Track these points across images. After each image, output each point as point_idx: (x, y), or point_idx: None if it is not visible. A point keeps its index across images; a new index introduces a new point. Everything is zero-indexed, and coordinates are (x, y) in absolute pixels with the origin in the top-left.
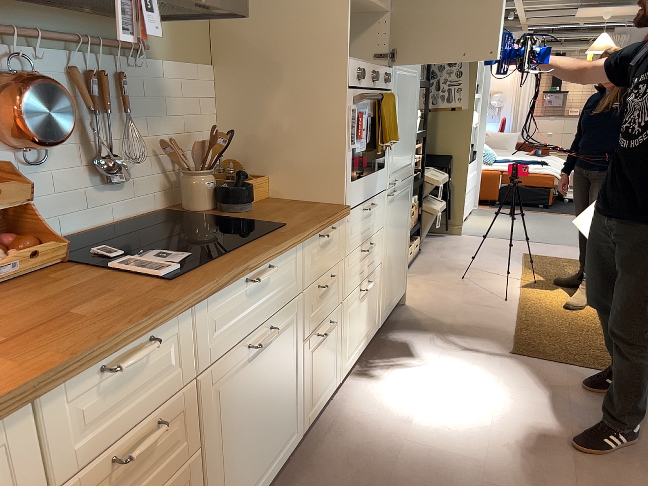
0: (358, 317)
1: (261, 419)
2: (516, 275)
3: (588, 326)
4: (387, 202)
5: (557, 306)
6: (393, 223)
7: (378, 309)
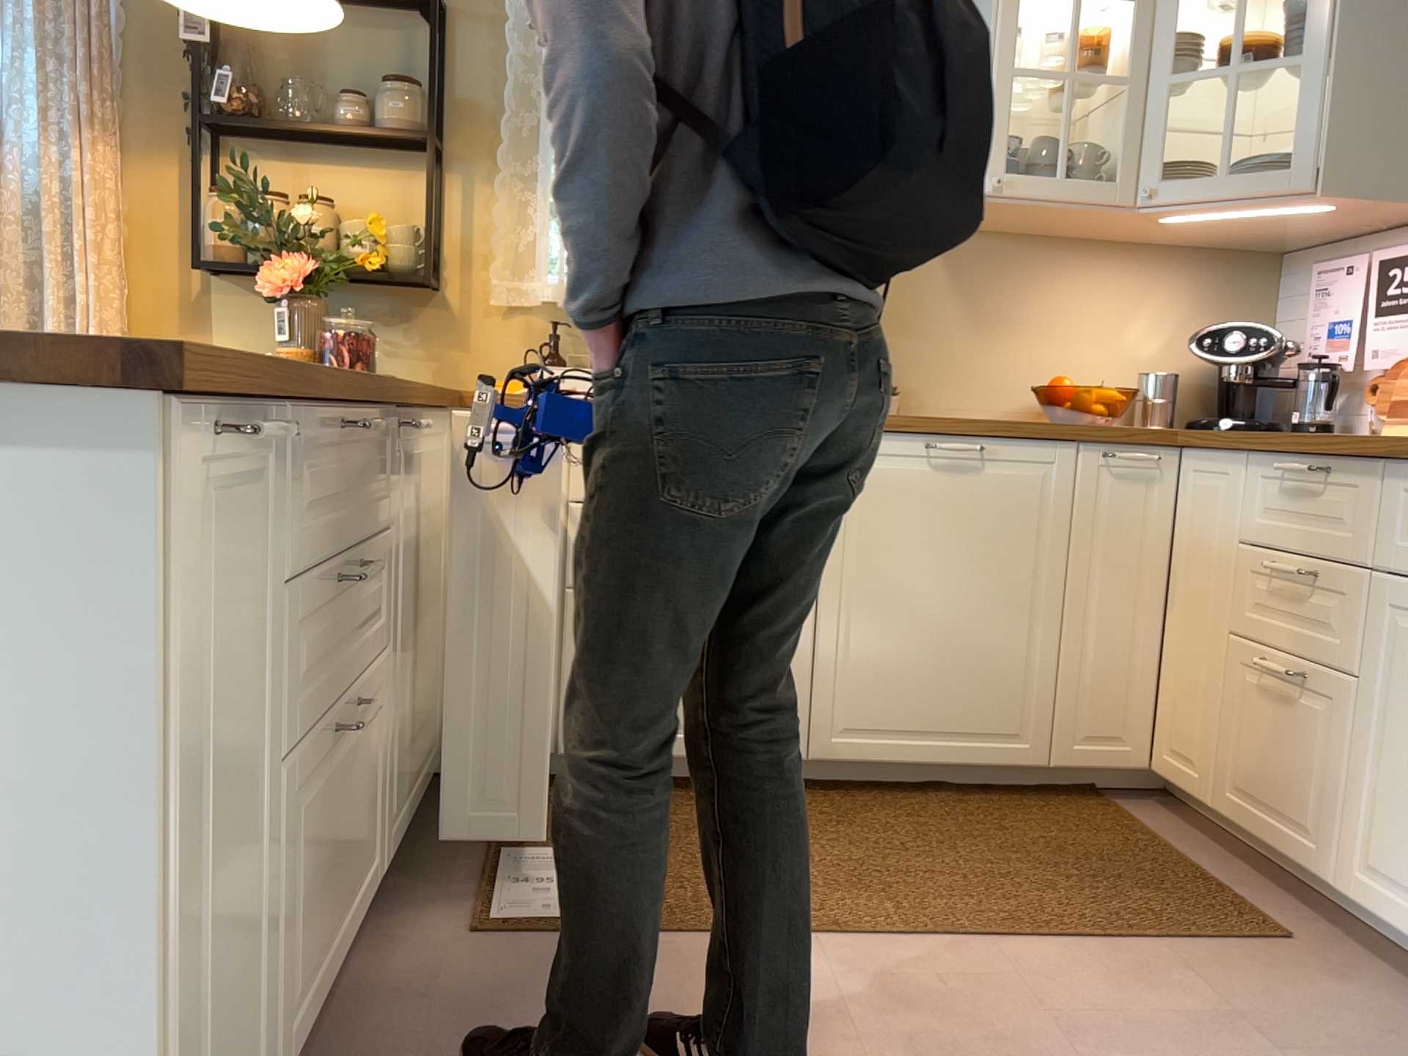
0: None
1: None
2: None
3: None
4: None
5: None
6: None
7: None
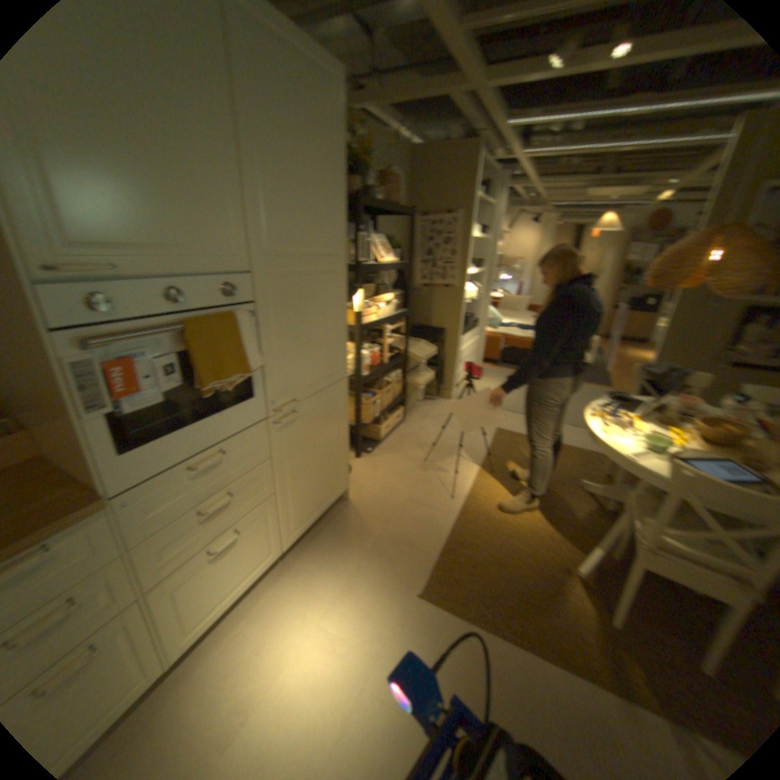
0: (207, 582)
1: None
2: (479, 459)
3: (524, 552)
4: (272, 430)
5: (503, 512)
6: (296, 444)
7: (273, 541)
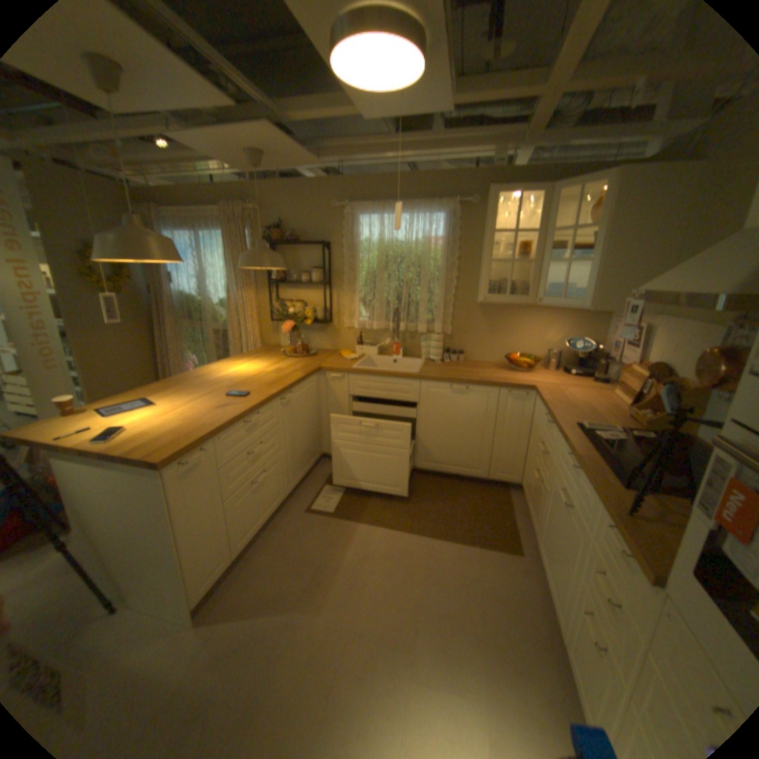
0: None
1: (558, 547)
2: None
3: None
4: None
5: None
6: None
7: None
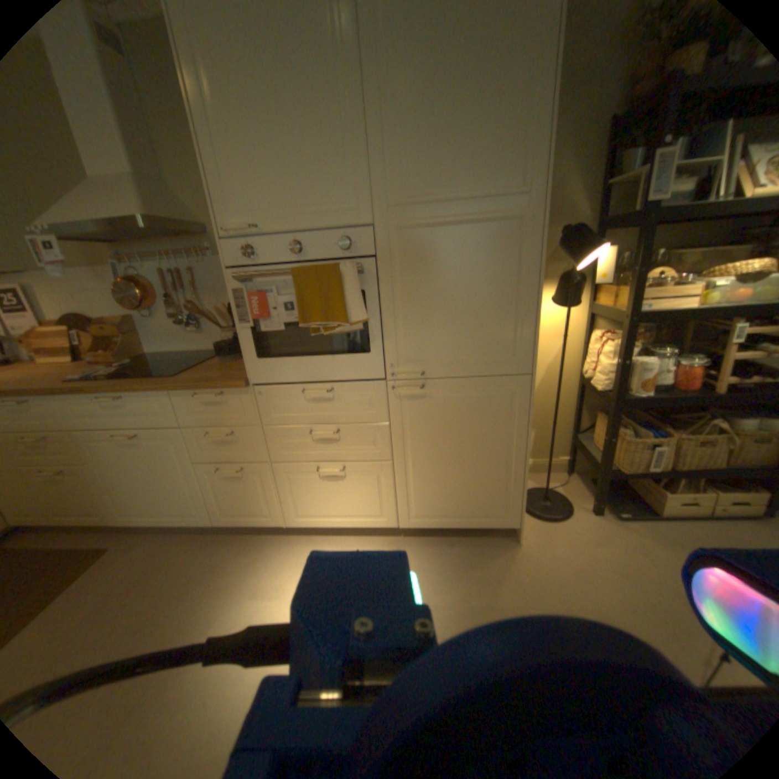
0: (318, 492)
1: (141, 486)
2: None
3: None
4: (393, 396)
5: None
6: (428, 426)
7: (389, 508)
